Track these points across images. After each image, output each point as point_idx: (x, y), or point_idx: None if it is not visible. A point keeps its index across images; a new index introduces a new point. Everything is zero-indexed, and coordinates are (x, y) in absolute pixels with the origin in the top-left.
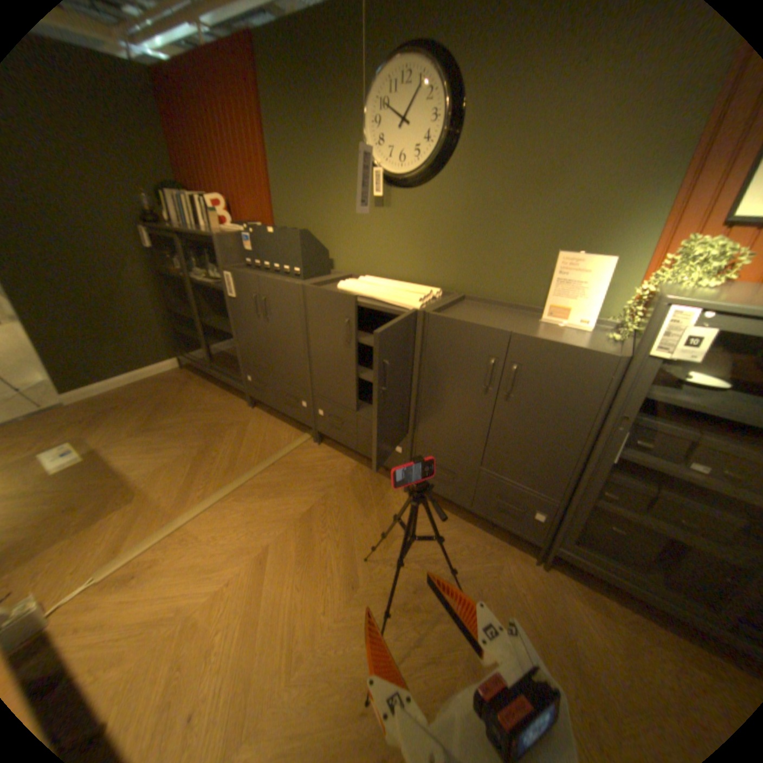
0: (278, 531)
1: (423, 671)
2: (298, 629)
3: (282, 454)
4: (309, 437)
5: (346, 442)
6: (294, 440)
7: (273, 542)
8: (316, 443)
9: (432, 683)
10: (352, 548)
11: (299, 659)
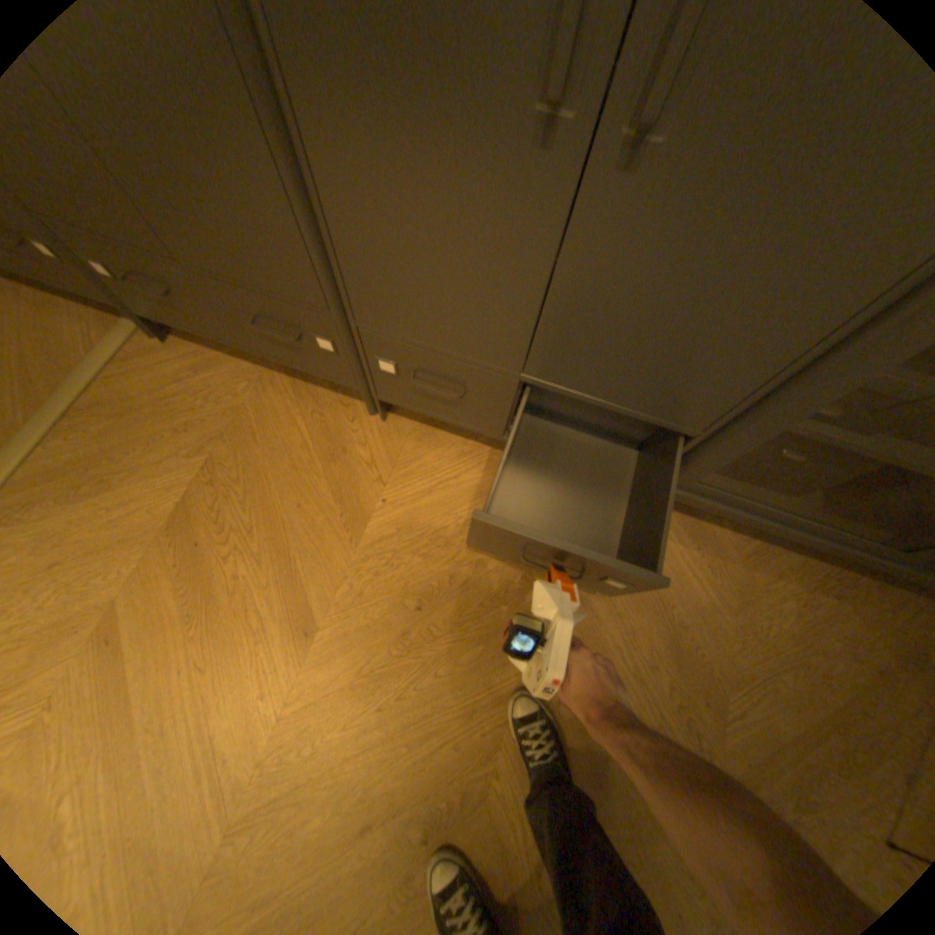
0: (122, 566)
1: (446, 732)
2: (217, 739)
3: (75, 385)
4: (130, 326)
5: (206, 336)
6: (97, 341)
7: (120, 593)
8: (152, 340)
9: (464, 745)
10: (286, 560)
11: (233, 788)
